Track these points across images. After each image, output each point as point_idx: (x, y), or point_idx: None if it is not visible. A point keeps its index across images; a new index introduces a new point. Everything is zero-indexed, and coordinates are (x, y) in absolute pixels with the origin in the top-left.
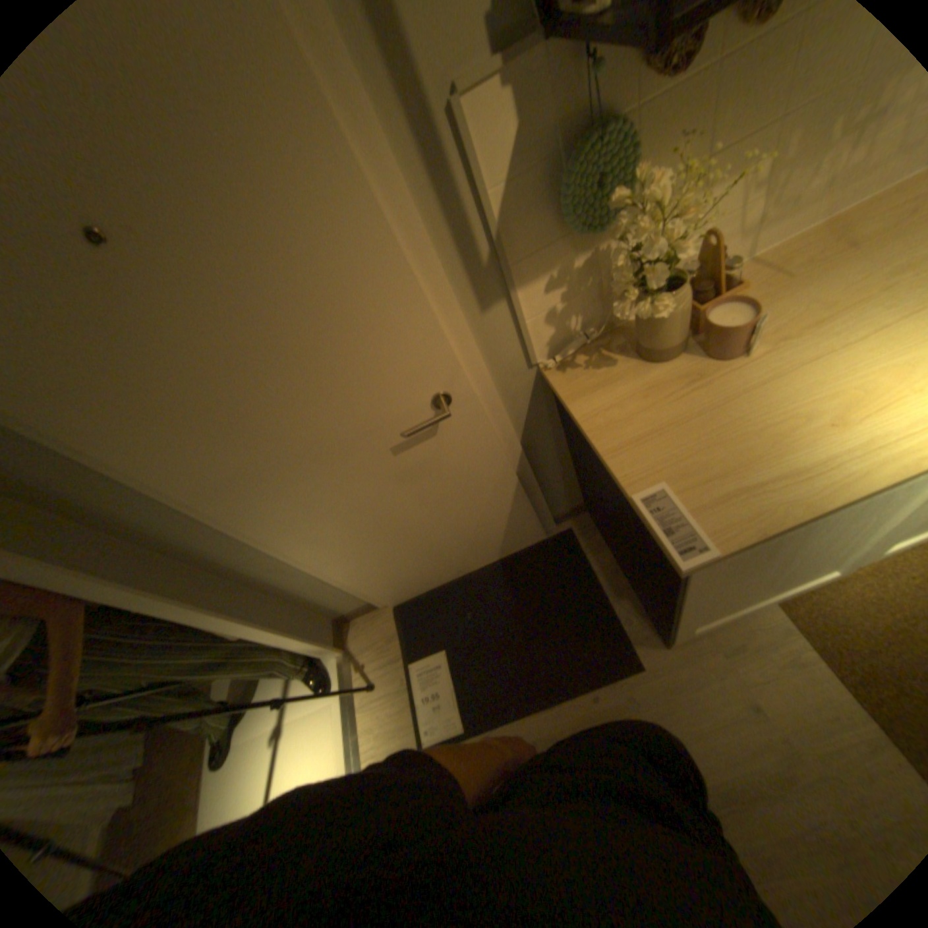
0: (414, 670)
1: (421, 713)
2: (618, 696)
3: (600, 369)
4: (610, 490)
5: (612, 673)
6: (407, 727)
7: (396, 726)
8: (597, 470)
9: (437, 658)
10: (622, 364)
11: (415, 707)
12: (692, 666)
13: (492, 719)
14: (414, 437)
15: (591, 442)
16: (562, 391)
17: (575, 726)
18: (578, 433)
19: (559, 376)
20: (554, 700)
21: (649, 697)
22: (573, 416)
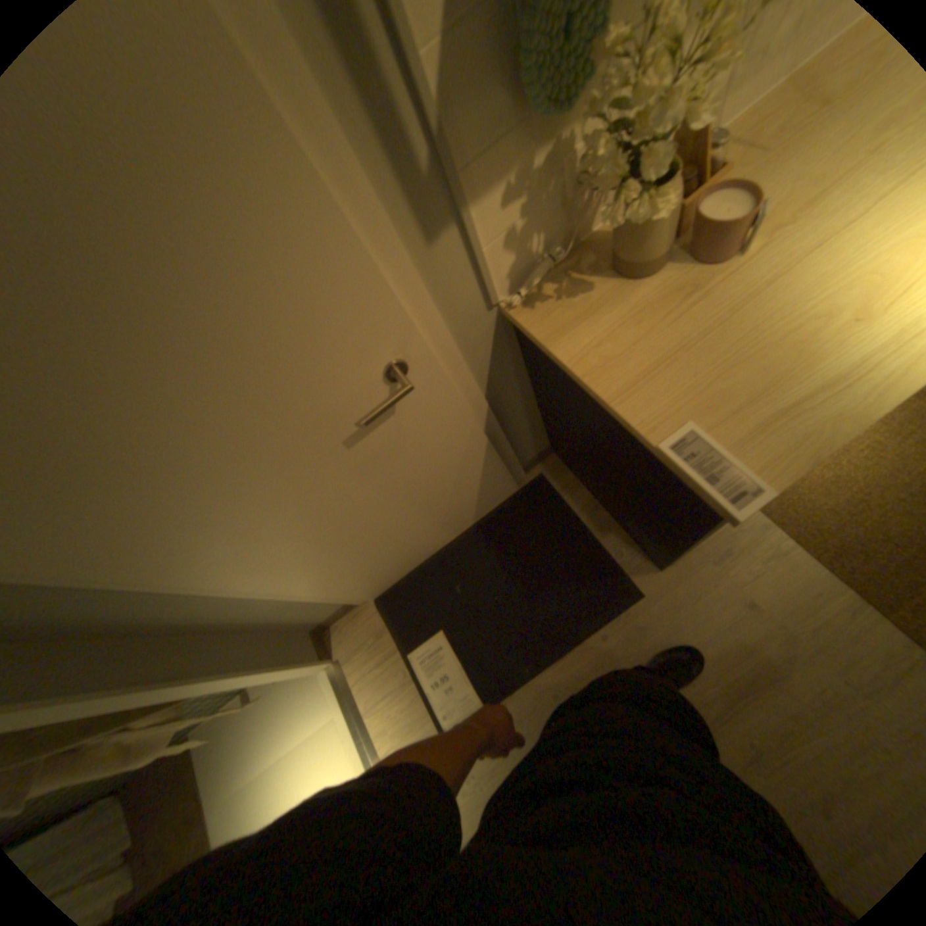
0: (414, 659)
1: (433, 699)
2: (624, 627)
3: (575, 295)
4: (602, 434)
5: (614, 607)
6: (422, 717)
7: (410, 719)
8: (582, 413)
9: (435, 640)
10: (599, 286)
11: (425, 695)
12: (687, 581)
13: (507, 684)
14: (372, 423)
15: (586, 386)
16: (537, 331)
17: (591, 667)
18: (553, 376)
19: (528, 313)
20: (565, 649)
21: (654, 621)
22: (558, 359)
